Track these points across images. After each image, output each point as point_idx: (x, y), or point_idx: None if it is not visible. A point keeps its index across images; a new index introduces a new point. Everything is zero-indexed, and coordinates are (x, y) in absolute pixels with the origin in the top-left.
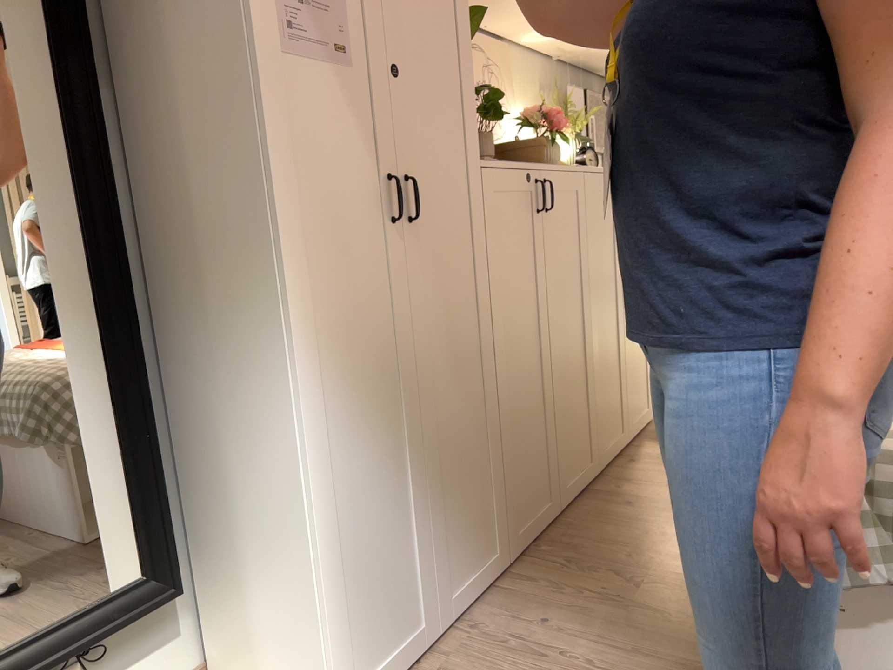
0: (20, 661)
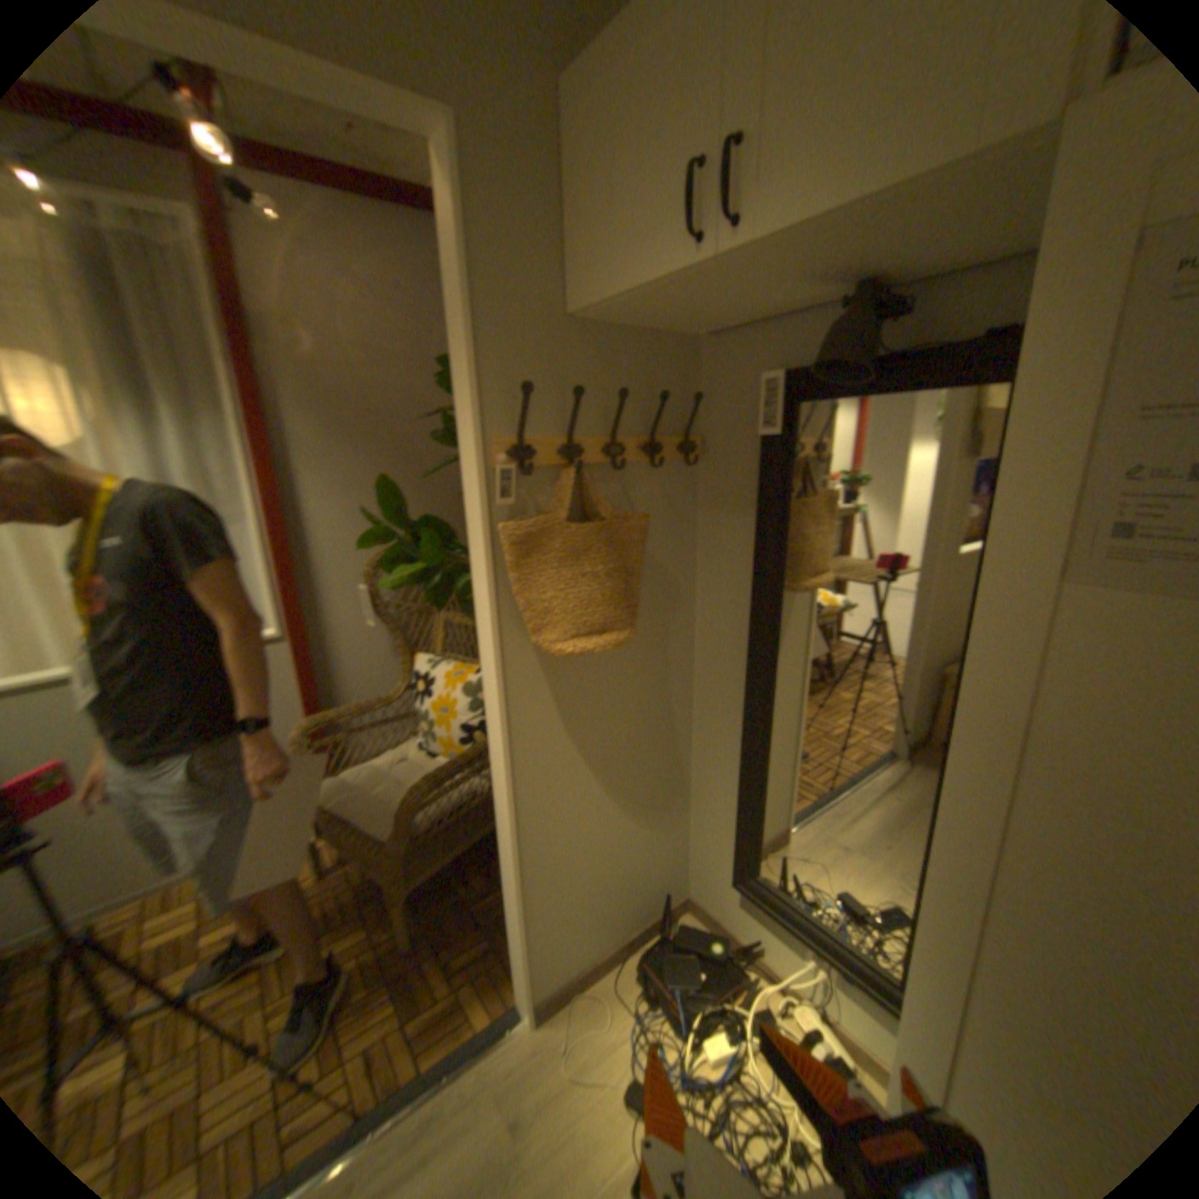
0: (803, 929)
